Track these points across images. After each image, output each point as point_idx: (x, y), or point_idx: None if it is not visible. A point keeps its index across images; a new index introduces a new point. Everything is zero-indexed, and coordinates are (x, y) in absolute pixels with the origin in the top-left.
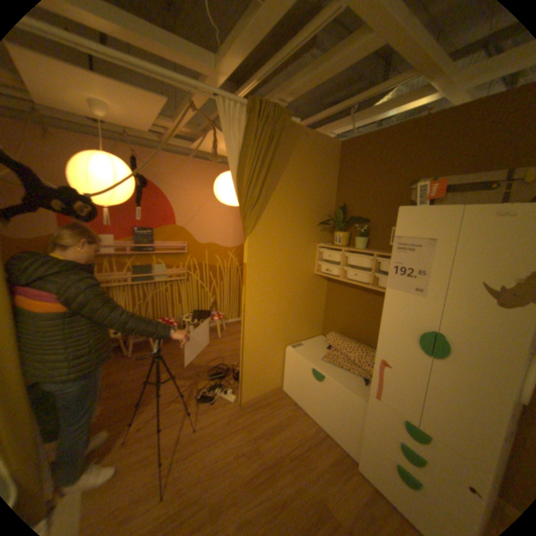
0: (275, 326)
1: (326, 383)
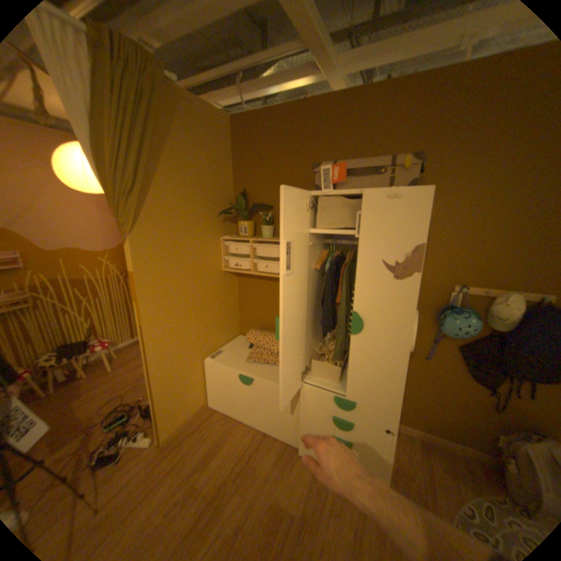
0: (187, 341)
1: (256, 385)
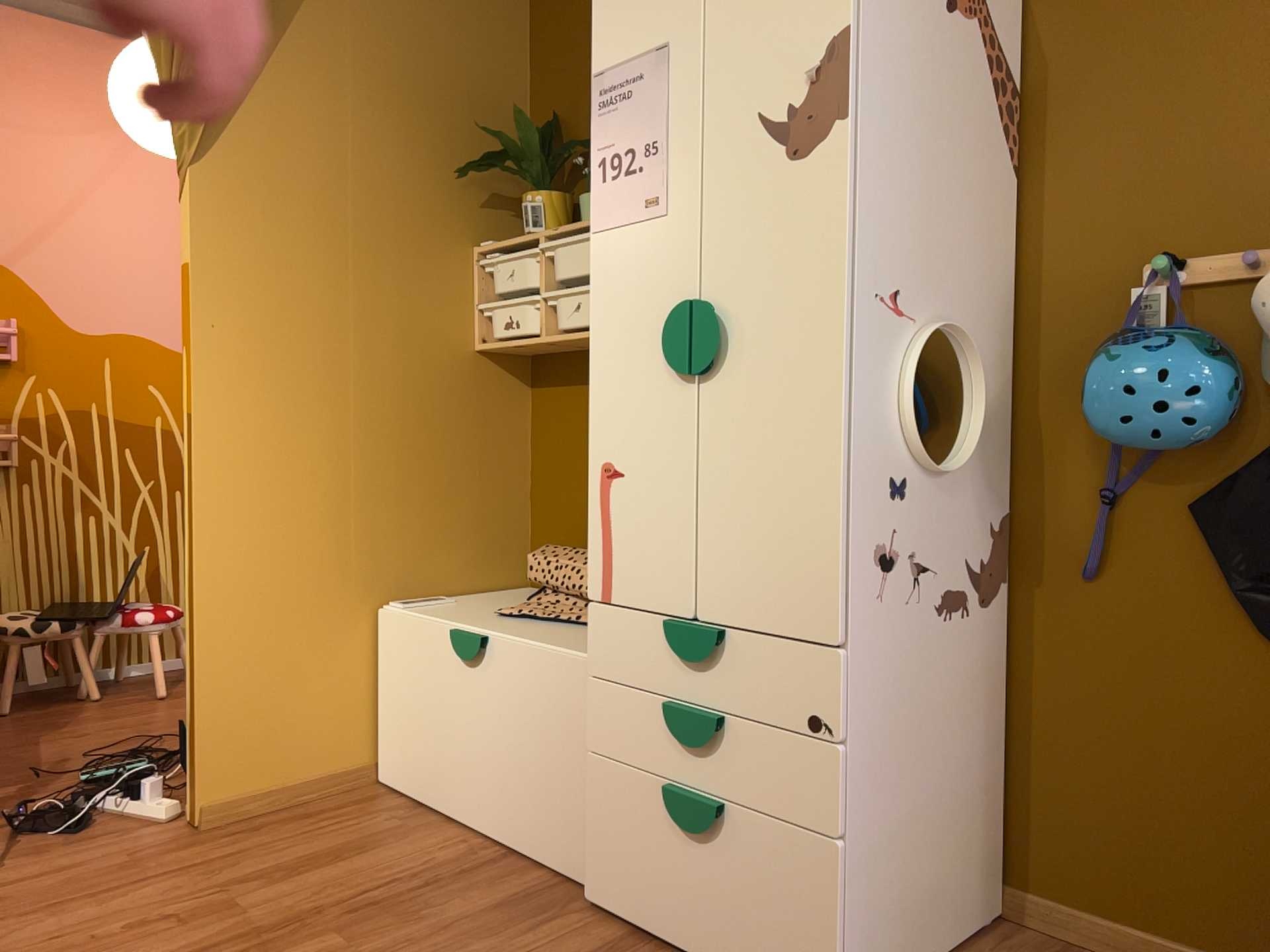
0: (325, 518)
1: (492, 658)
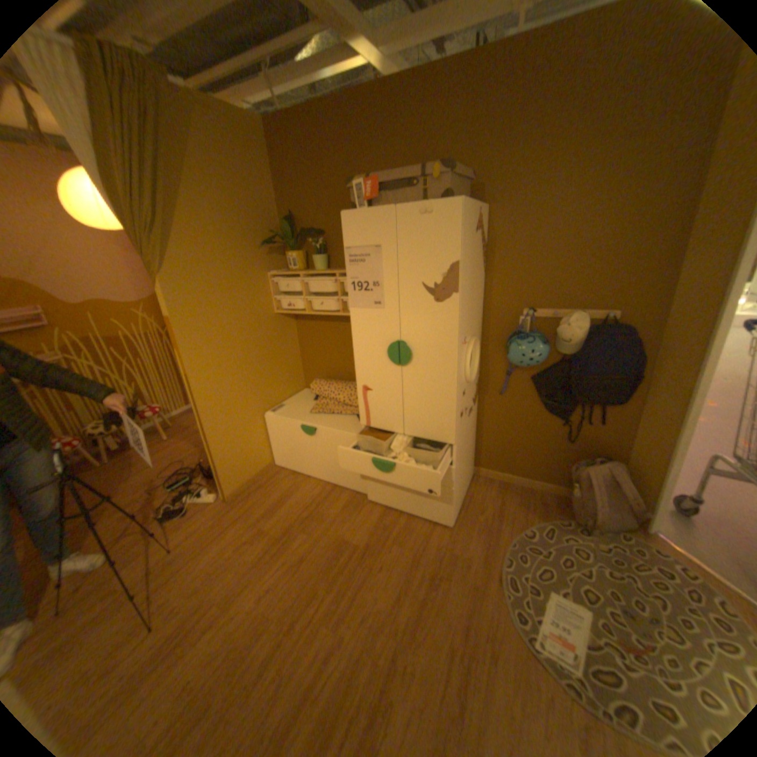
0: (241, 393)
1: (319, 434)
